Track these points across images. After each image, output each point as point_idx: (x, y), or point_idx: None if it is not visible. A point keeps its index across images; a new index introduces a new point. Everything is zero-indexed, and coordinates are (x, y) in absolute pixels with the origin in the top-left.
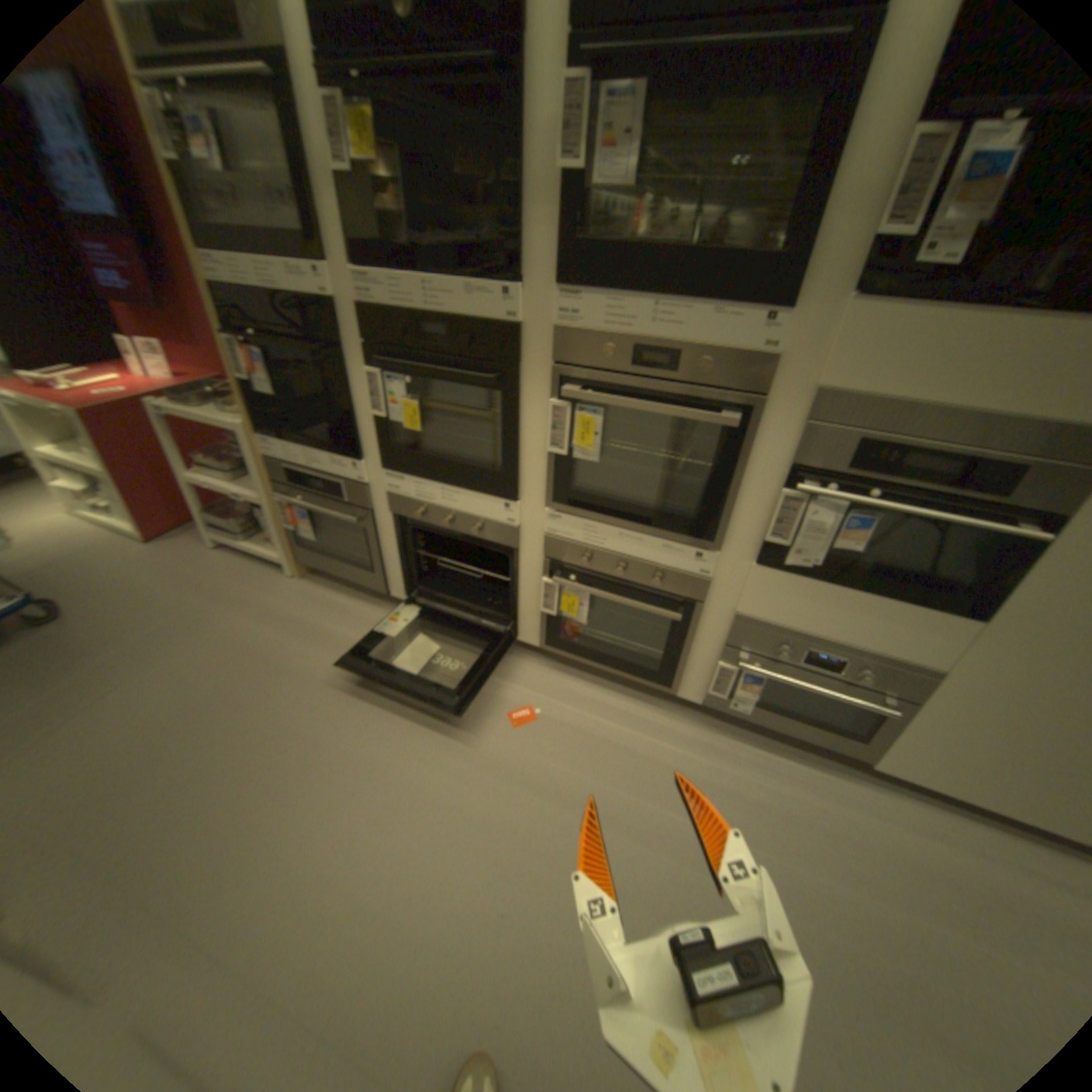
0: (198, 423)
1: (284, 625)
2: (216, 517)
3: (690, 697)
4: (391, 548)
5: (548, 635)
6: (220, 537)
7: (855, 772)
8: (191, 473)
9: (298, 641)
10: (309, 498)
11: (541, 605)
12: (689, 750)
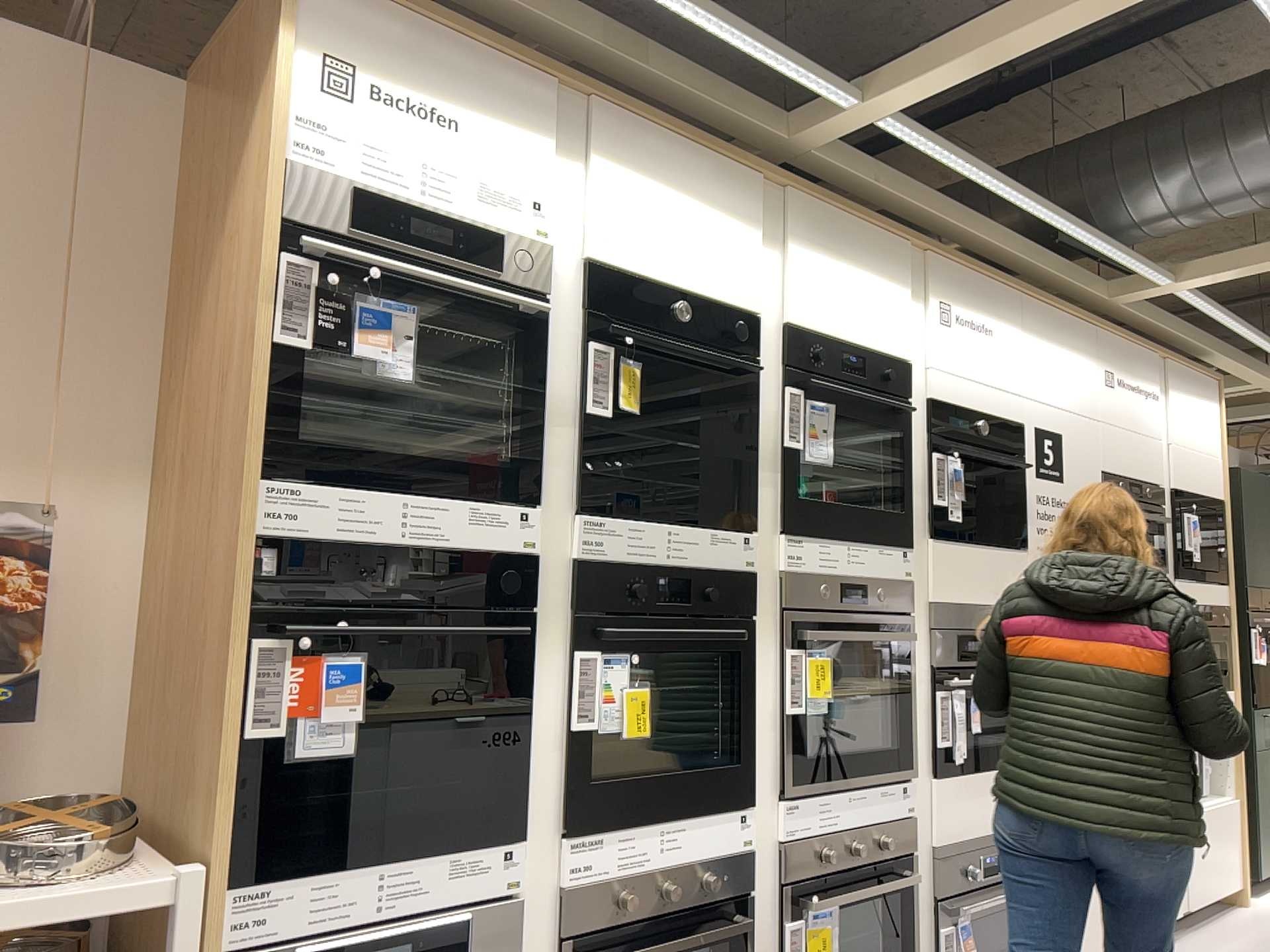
0: None
1: None
2: None
3: None
4: None
5: None
6: None
7: None
8: None
9: None
10: None
11: None
12: None
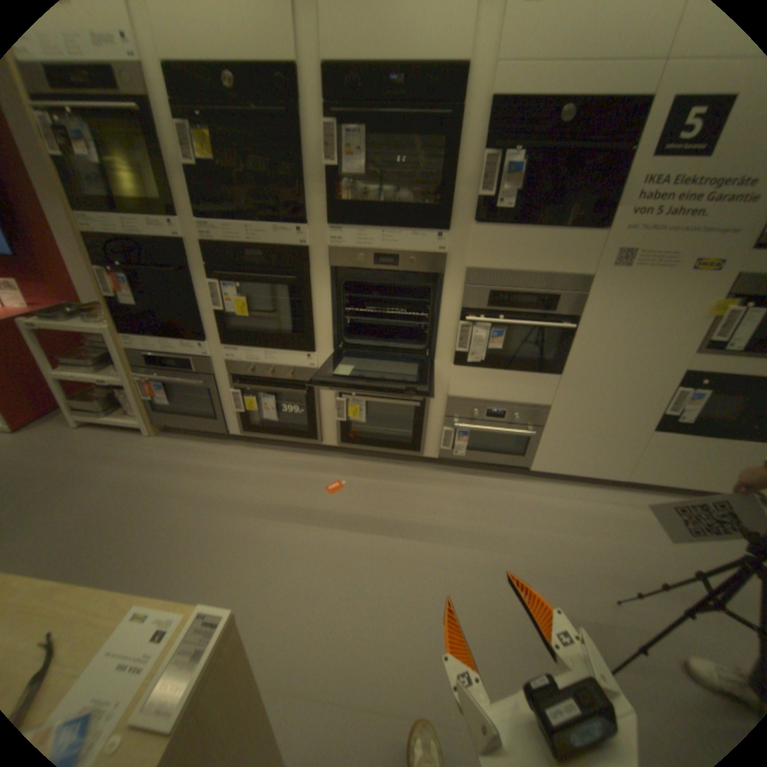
0: (54, 337)
1: (152, 466)
2: (77, 405)
3: (430, 455)
4: (230, 398)
5: (342, 435)
6: (82, 418)
7: (521, 477)
8: (59, 371)
9: (167, 474)
10: (165, 374)
11: (335, 416)
12: (435, 484)
